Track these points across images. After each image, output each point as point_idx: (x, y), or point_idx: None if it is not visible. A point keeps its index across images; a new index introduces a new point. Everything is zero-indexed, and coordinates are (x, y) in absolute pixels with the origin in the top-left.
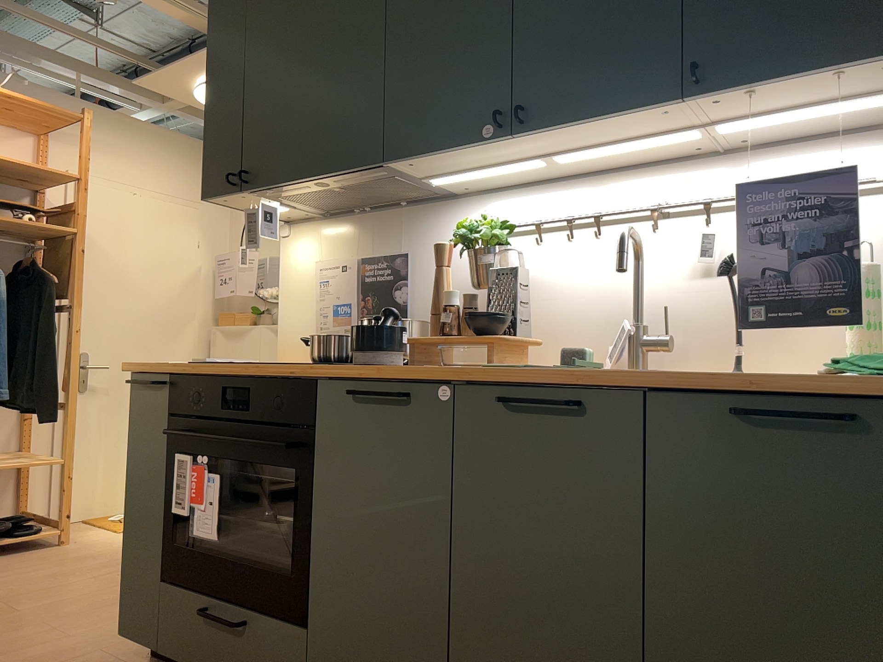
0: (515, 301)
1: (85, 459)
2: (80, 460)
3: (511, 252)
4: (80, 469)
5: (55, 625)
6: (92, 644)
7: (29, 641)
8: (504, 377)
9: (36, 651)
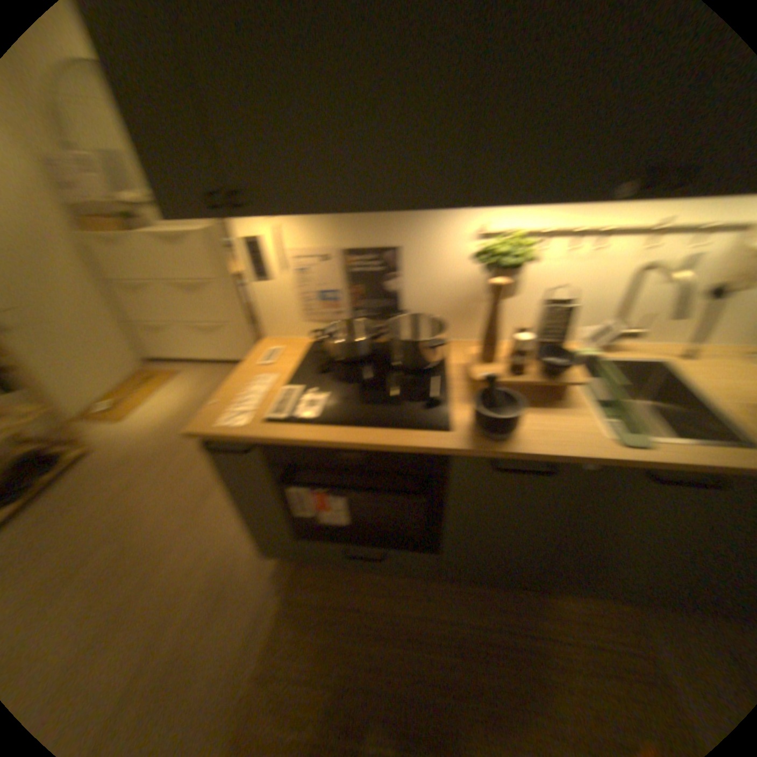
0: (564, 329)
1: (56, 380)
2: (52, 383)
3: (528, 263)
4: (56, 388)
5: (185, 543)
6: (230, 549)
7: (185, 568)
8: (663, 466)
9: (200, 575)
